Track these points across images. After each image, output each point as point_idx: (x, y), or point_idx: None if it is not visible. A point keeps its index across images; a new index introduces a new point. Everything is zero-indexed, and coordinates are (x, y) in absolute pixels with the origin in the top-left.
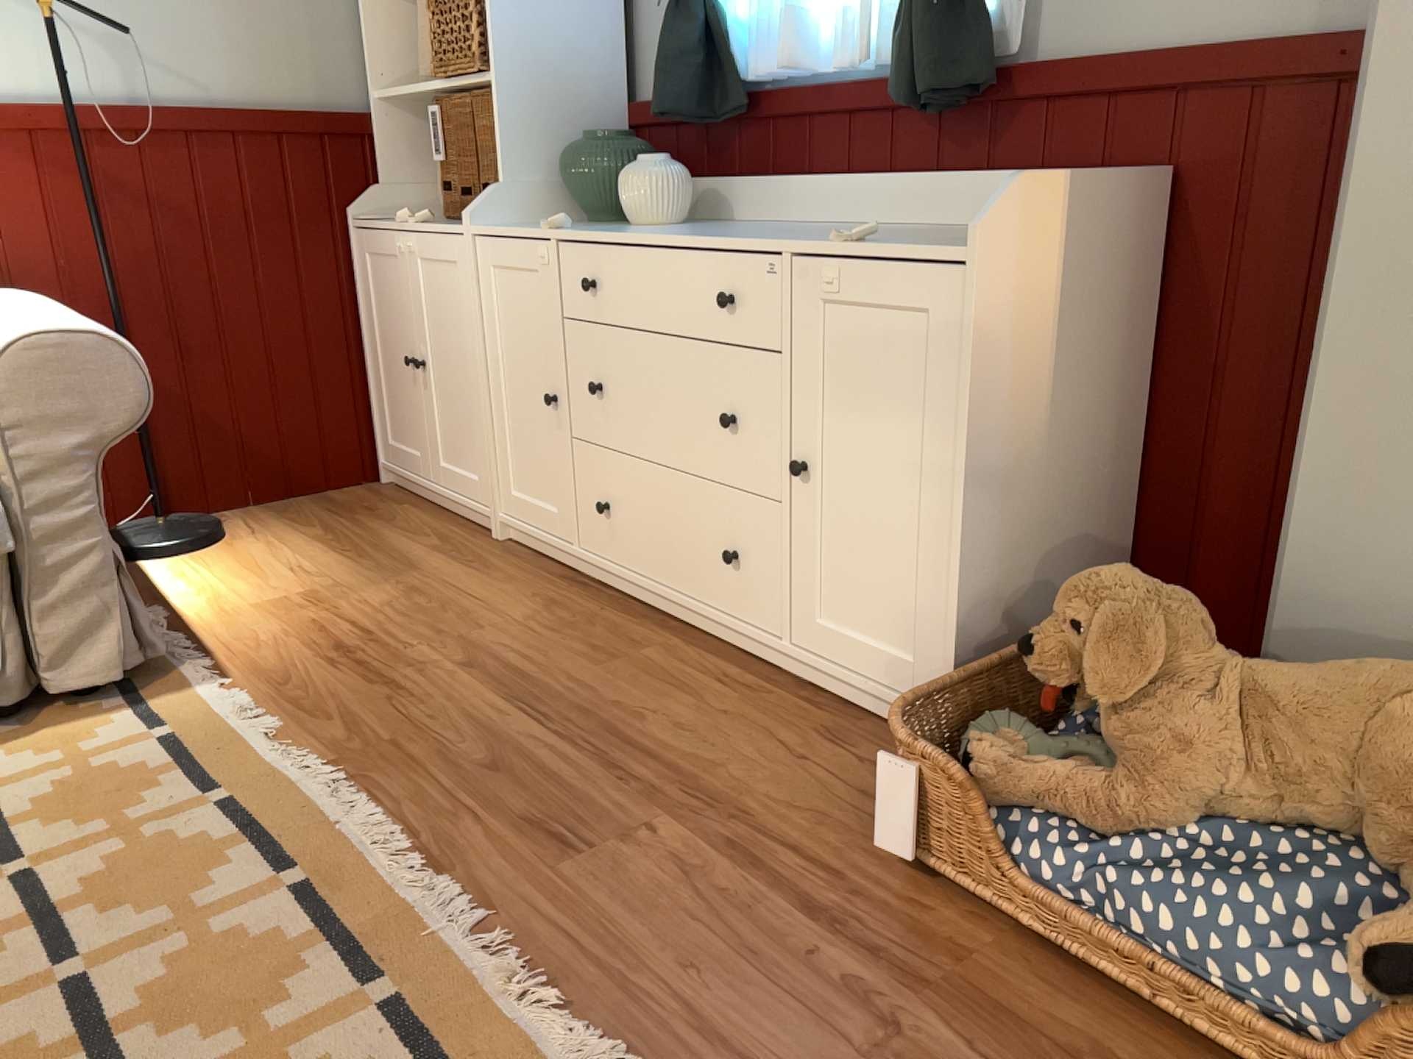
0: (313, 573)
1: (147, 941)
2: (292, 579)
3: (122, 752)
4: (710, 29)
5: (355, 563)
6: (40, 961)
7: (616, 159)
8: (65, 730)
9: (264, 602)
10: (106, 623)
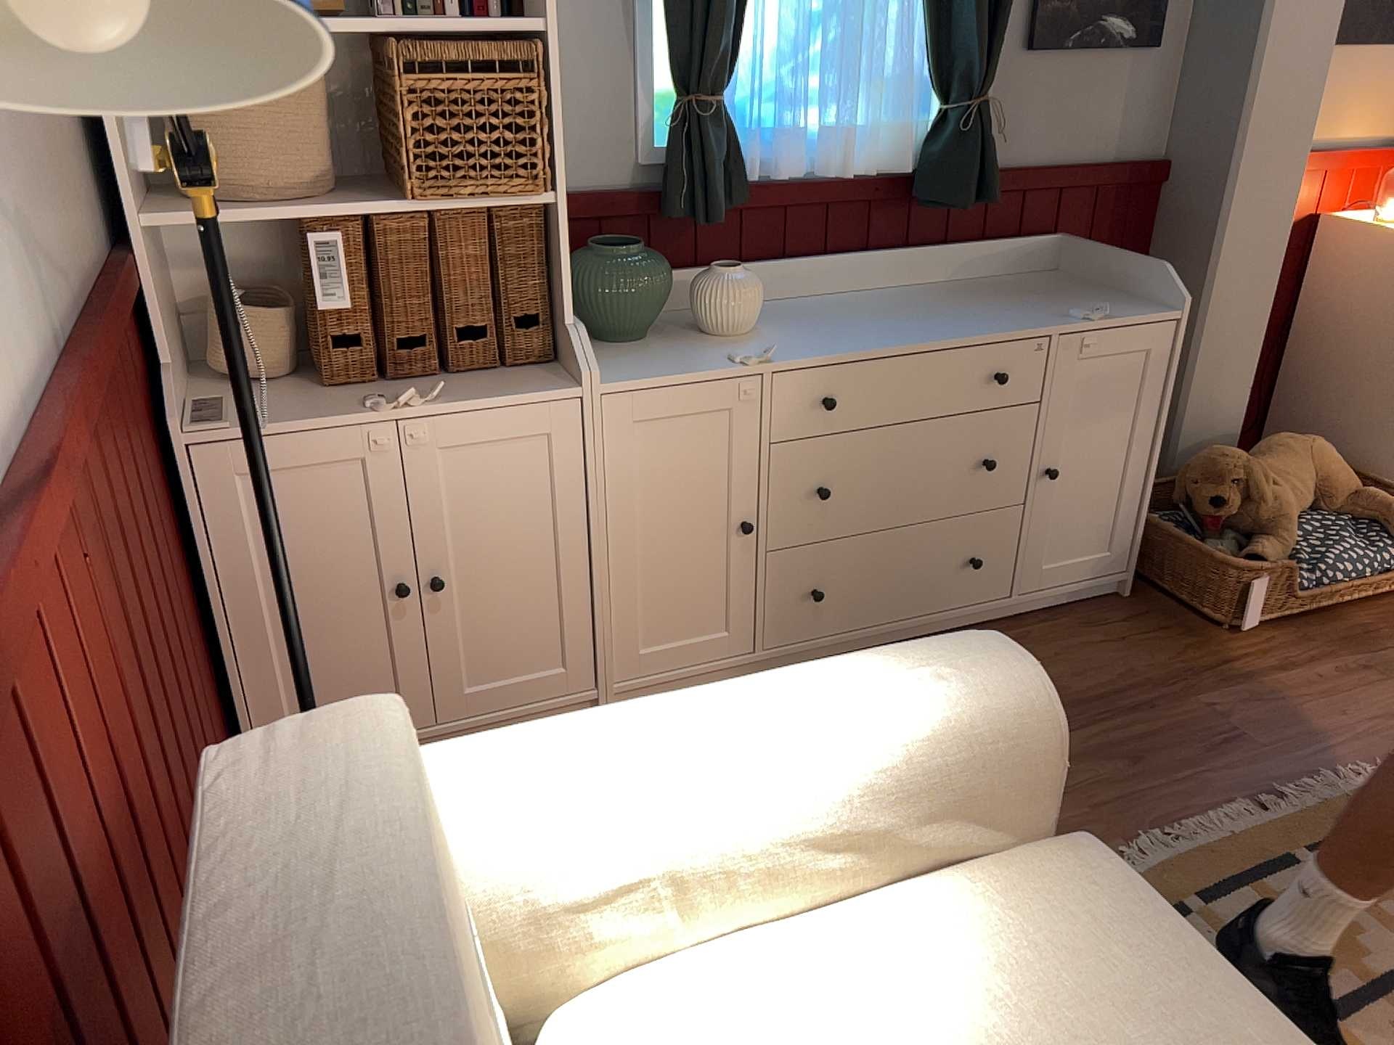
0: None
1: None
2: None
3: None
4: (730, 131)
5: None
6: None
7: (668, 269)
8: None
9: None
10: None
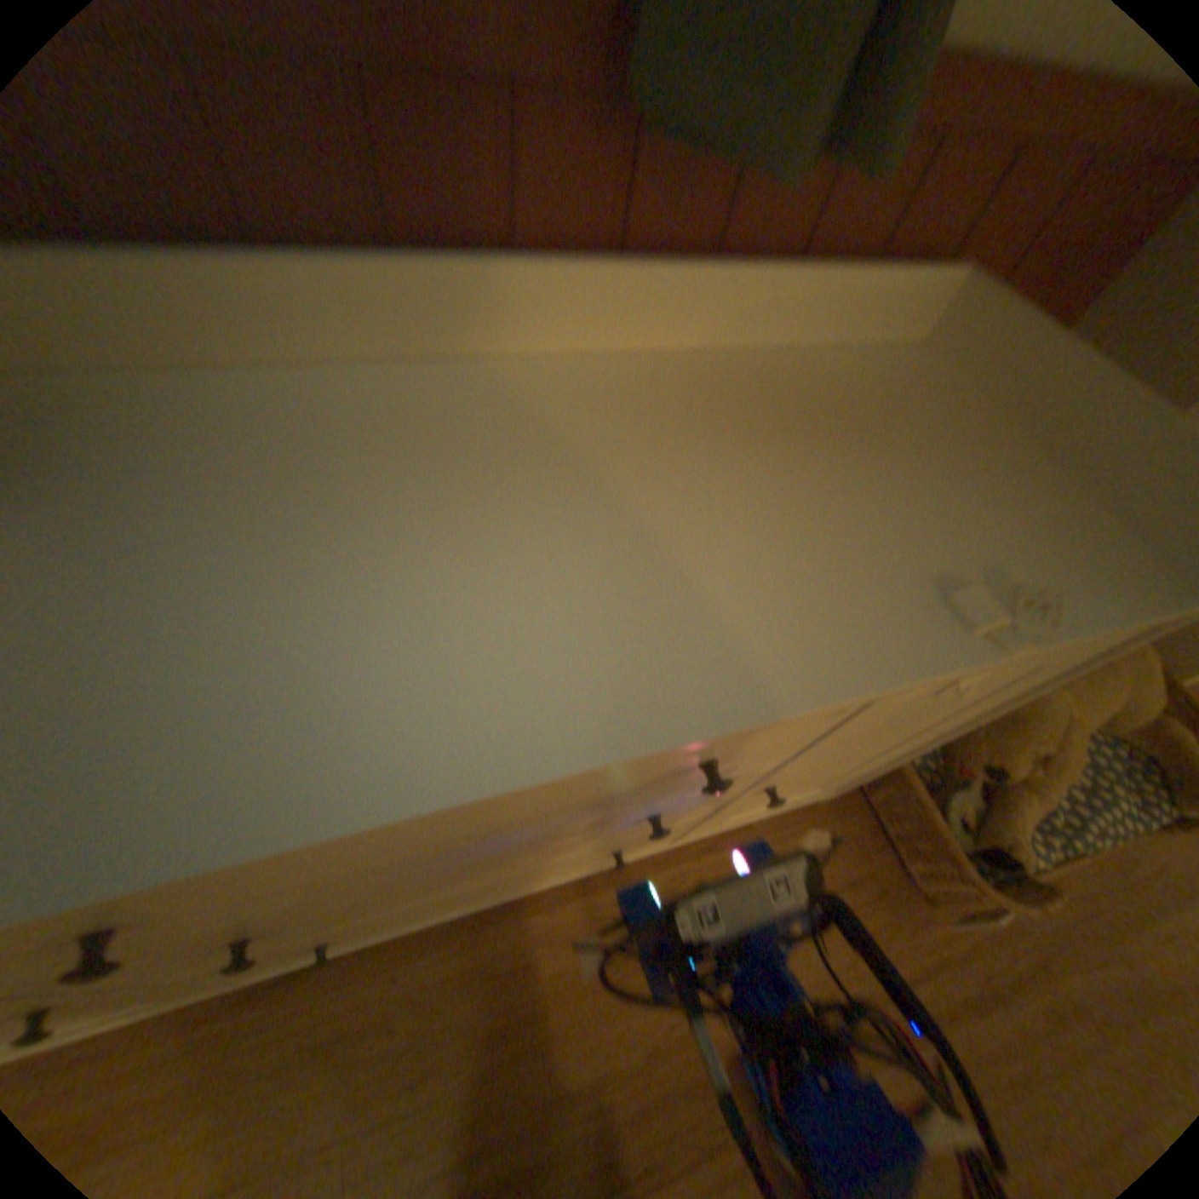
0: None
1: None
2: None
3: None
4: None
5: None
6: None
7: None
8: None
9: None
10: None
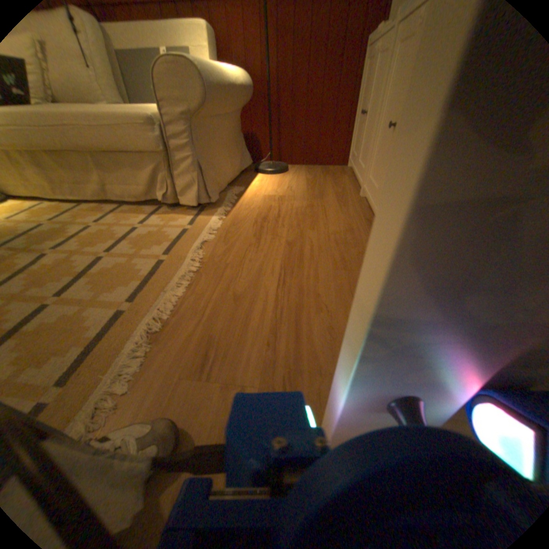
0: (291, 190)
1: (69, 306)
2: (284, 190)
3: (170, 230)
4: None
5: (307, 190)
6: (52, 293)
7: None
8: (174, 216)
9: (267, 195)
10: (192, 185)
